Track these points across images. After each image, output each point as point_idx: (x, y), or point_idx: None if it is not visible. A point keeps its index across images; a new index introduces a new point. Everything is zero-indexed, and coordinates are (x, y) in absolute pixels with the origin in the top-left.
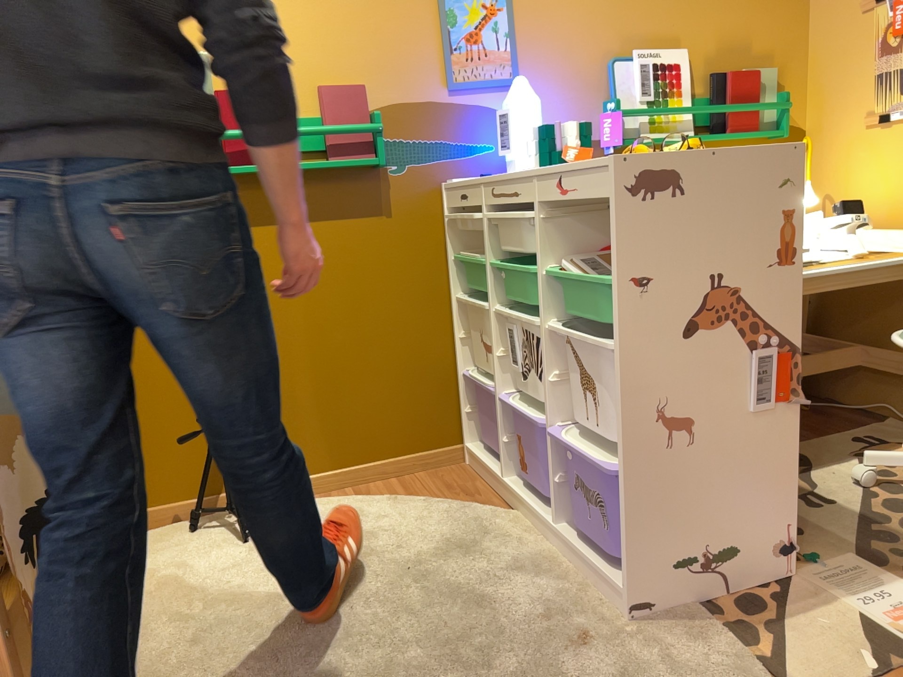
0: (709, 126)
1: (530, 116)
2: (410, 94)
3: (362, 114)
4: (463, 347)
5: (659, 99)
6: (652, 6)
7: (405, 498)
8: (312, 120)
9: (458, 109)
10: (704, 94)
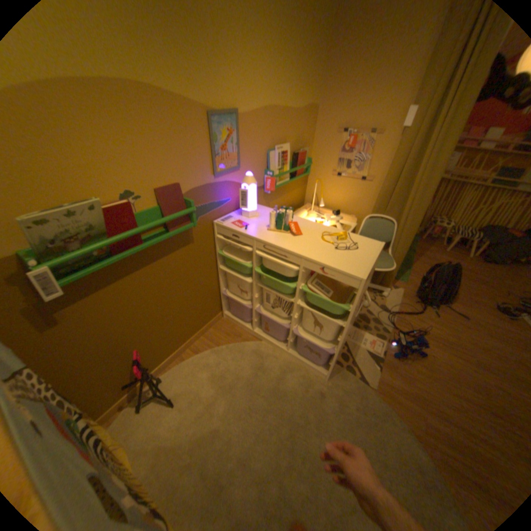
0: (291, 173)
1: (255, 193)
2: (199, 182)
3: (181, 202)
4: (222, 283)
5: (282, 167)
6: (281, 124)
7: (218, 348)
8: (155, 210)
9: (218, 185)
10: (290, 160)
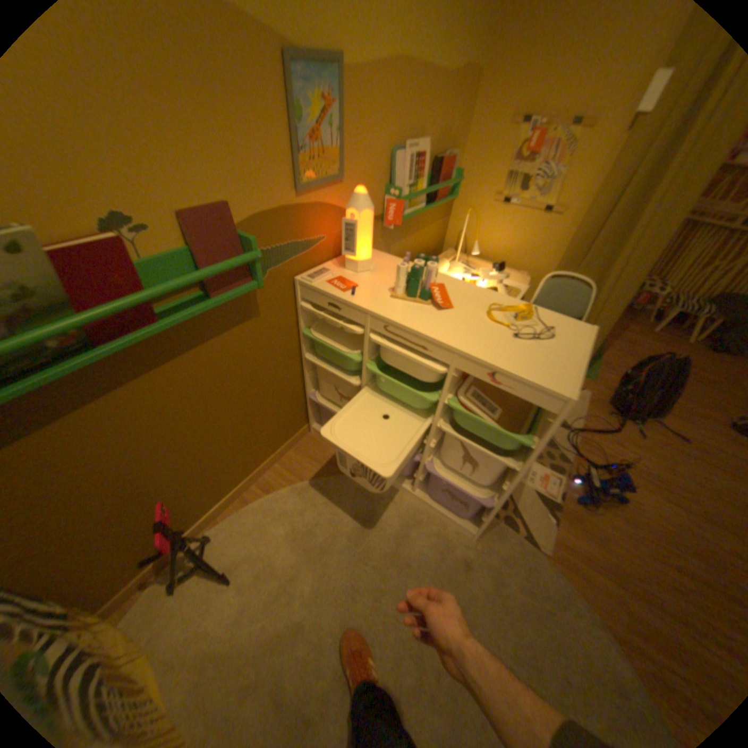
0: (429, 195)
1: (370, 227)
2: (267, 202)
3: (233, 239)
4: (310, 380)
5: (414, 182)
6: (418, 98)
7: (302, 485)
8: (180, 254)
9: (303, 210)
10: (428, 171)
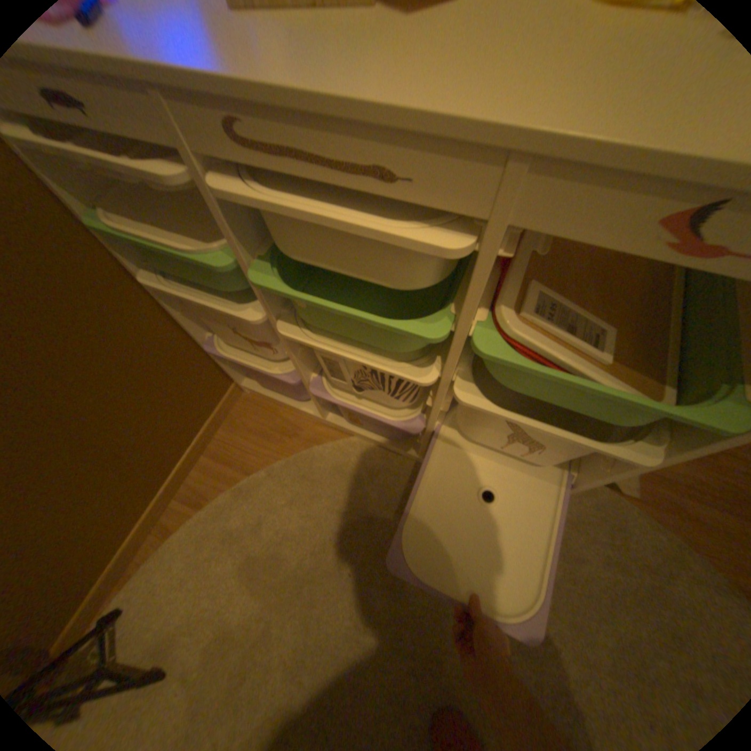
0: None
1: None
2: None
3: None
4: (190, 320)
5: None
6: None
7: (247, 481)
8: None
9: None
10: None
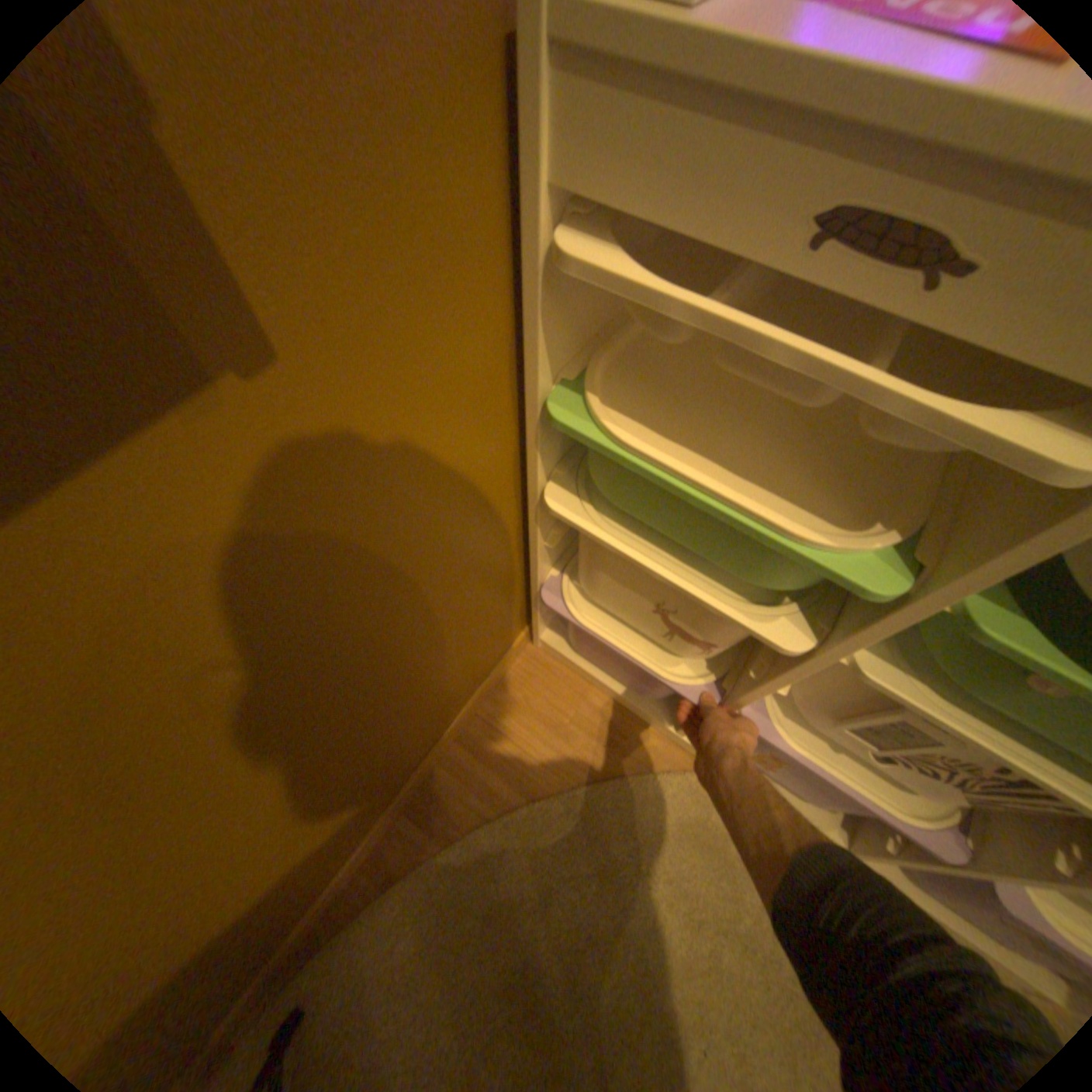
0: None
1: None
2: None
3: None
4: (548, 551)
5: None
6: None
7: (531, 813)
8: None
9: None
10: None
